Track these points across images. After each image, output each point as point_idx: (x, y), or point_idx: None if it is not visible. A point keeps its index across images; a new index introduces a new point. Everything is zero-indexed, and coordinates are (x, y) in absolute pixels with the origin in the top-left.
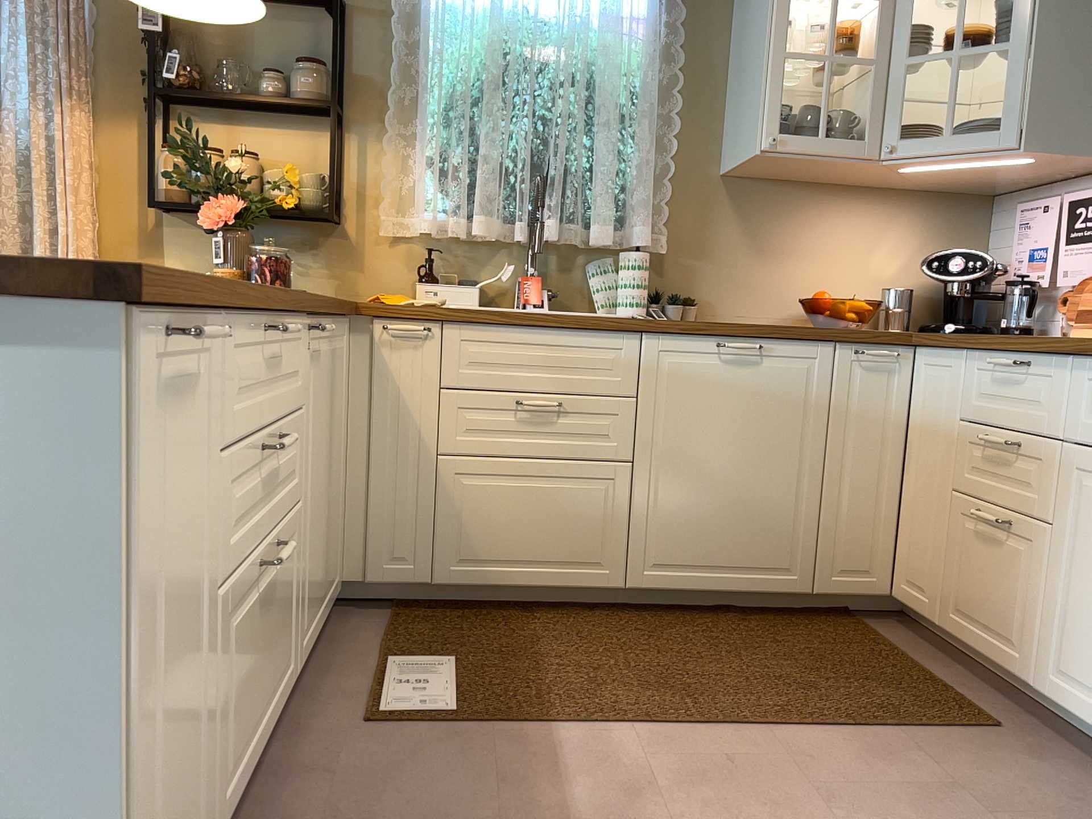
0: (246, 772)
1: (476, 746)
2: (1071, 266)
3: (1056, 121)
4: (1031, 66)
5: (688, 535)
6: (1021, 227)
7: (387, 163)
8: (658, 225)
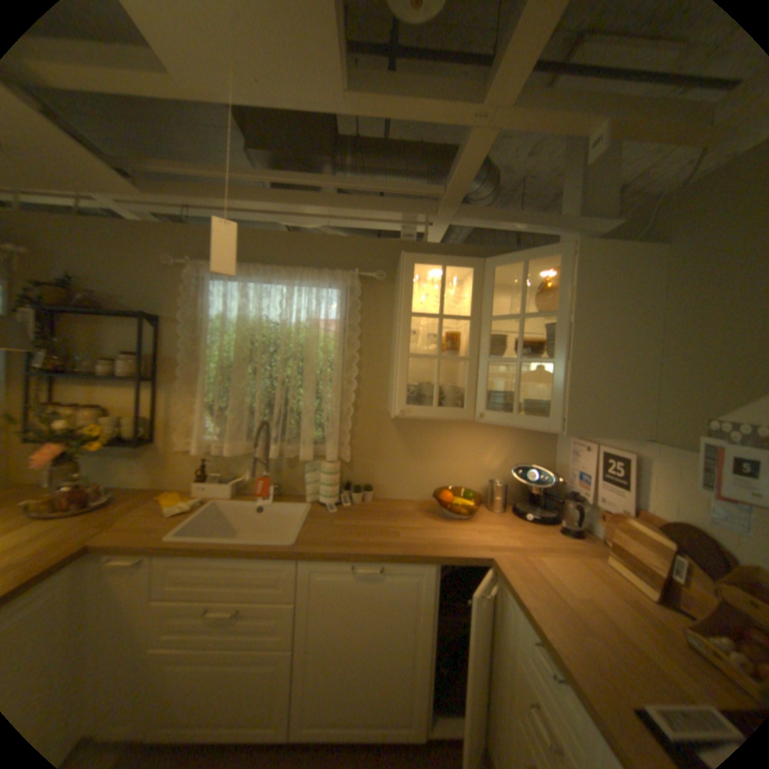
0: None
1: None
2: (607, 498)
3: (590, 415)
4: (570, 377)
5: (332, 704)
6: (574, 453)
7: (175, 409)
8: (346, 443)
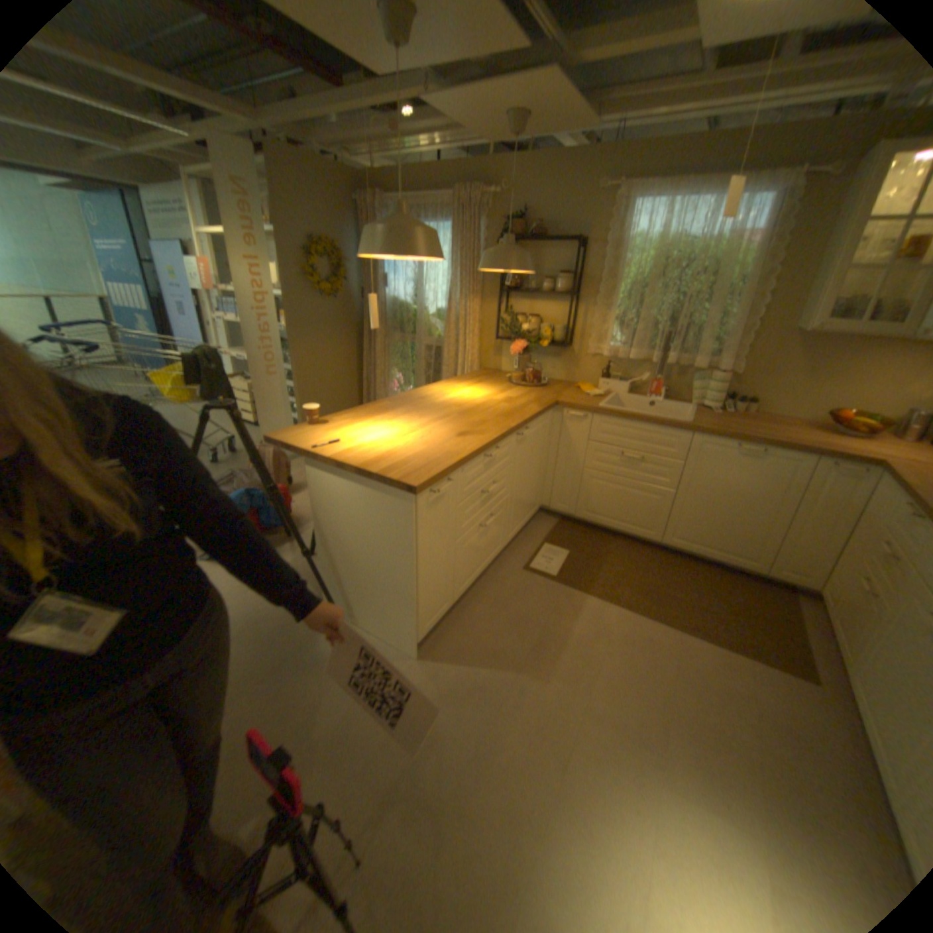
0: (474, 580)
1: (556, 593)
2: None
3: None
4: None
5: (699, 530)
6: None
7: (594, 320)
8: (741, 357)
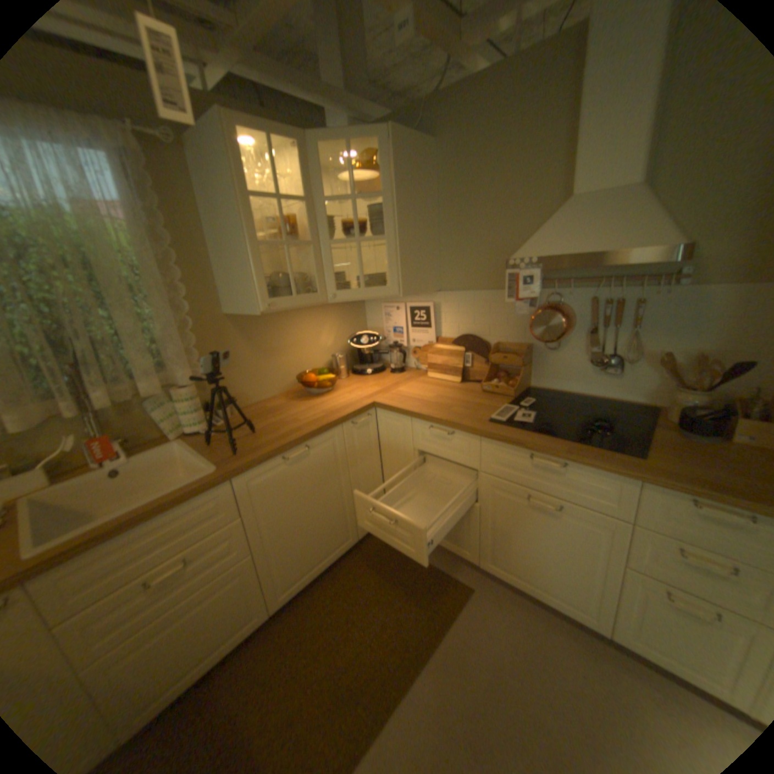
0: None
1: None
2: (415, 337)
3: (411, 278)
4: (398, 250)
5: (296, 564)
6: (385, 315)
7: None
8: (191, 362)
